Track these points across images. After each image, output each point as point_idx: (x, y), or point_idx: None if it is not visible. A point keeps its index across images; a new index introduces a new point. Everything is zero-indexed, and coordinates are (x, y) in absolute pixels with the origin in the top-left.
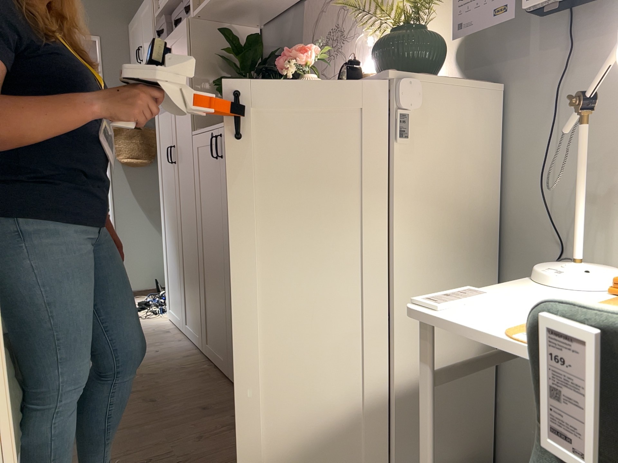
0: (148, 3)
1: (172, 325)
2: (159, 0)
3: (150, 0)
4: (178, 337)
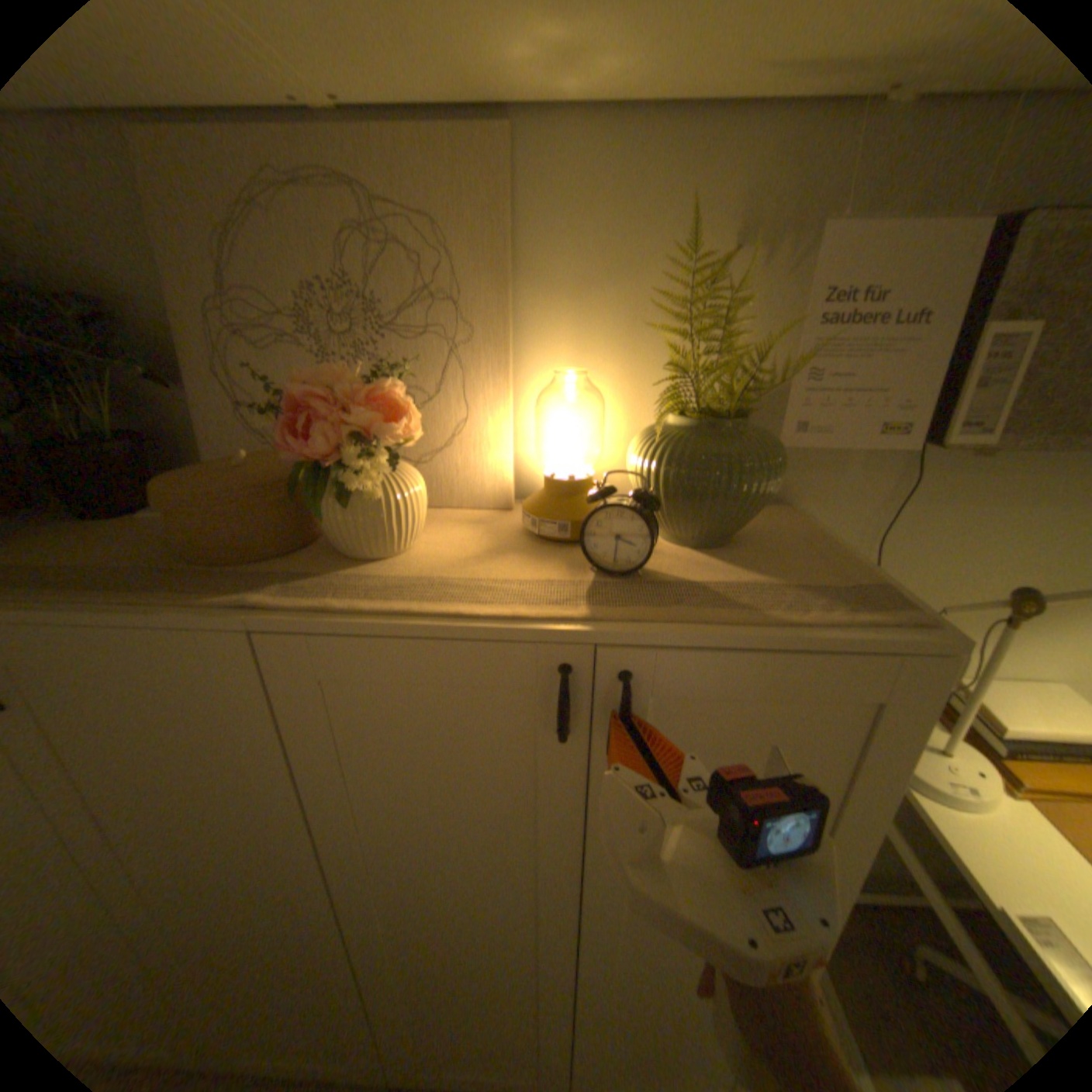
0: None
1: None
2: None
3: None
4: None
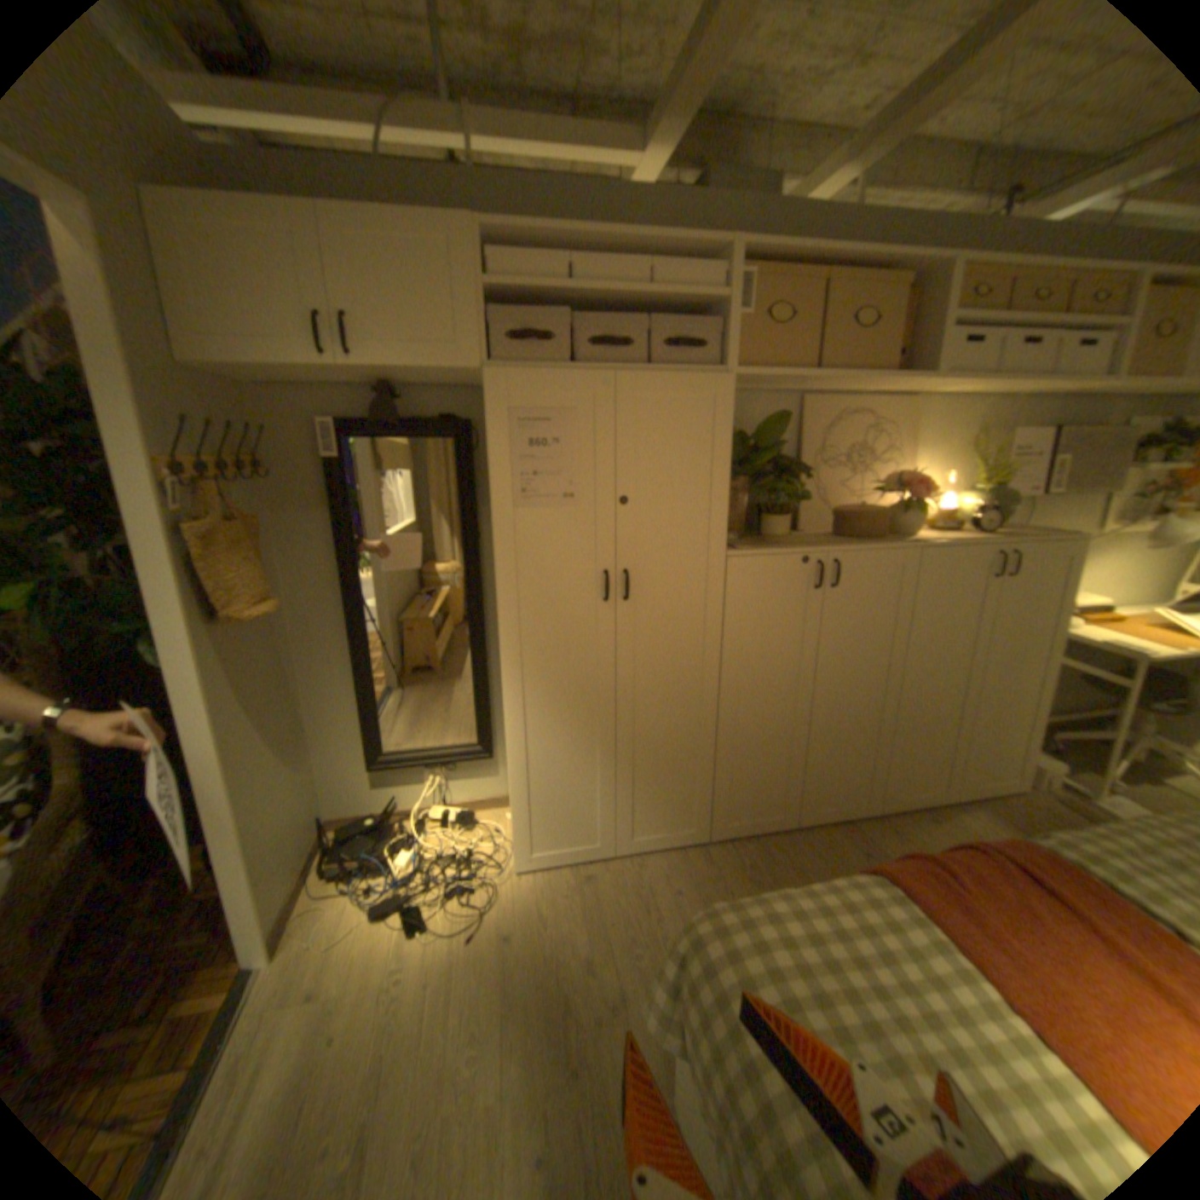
0: (443, 237)
1: (559, 872)
2: (485, 249)
3: (473, 240)
4: (622, 866)
